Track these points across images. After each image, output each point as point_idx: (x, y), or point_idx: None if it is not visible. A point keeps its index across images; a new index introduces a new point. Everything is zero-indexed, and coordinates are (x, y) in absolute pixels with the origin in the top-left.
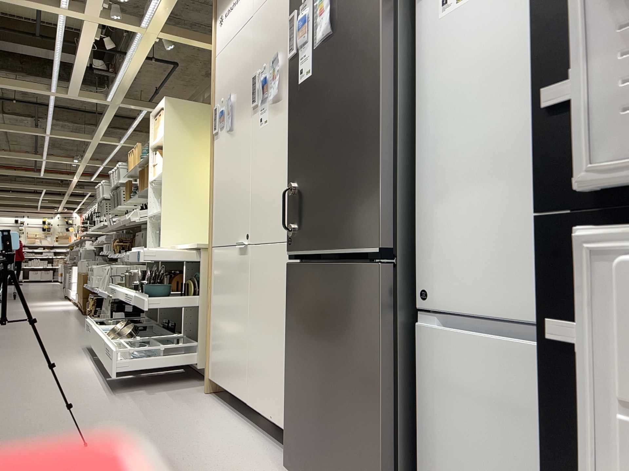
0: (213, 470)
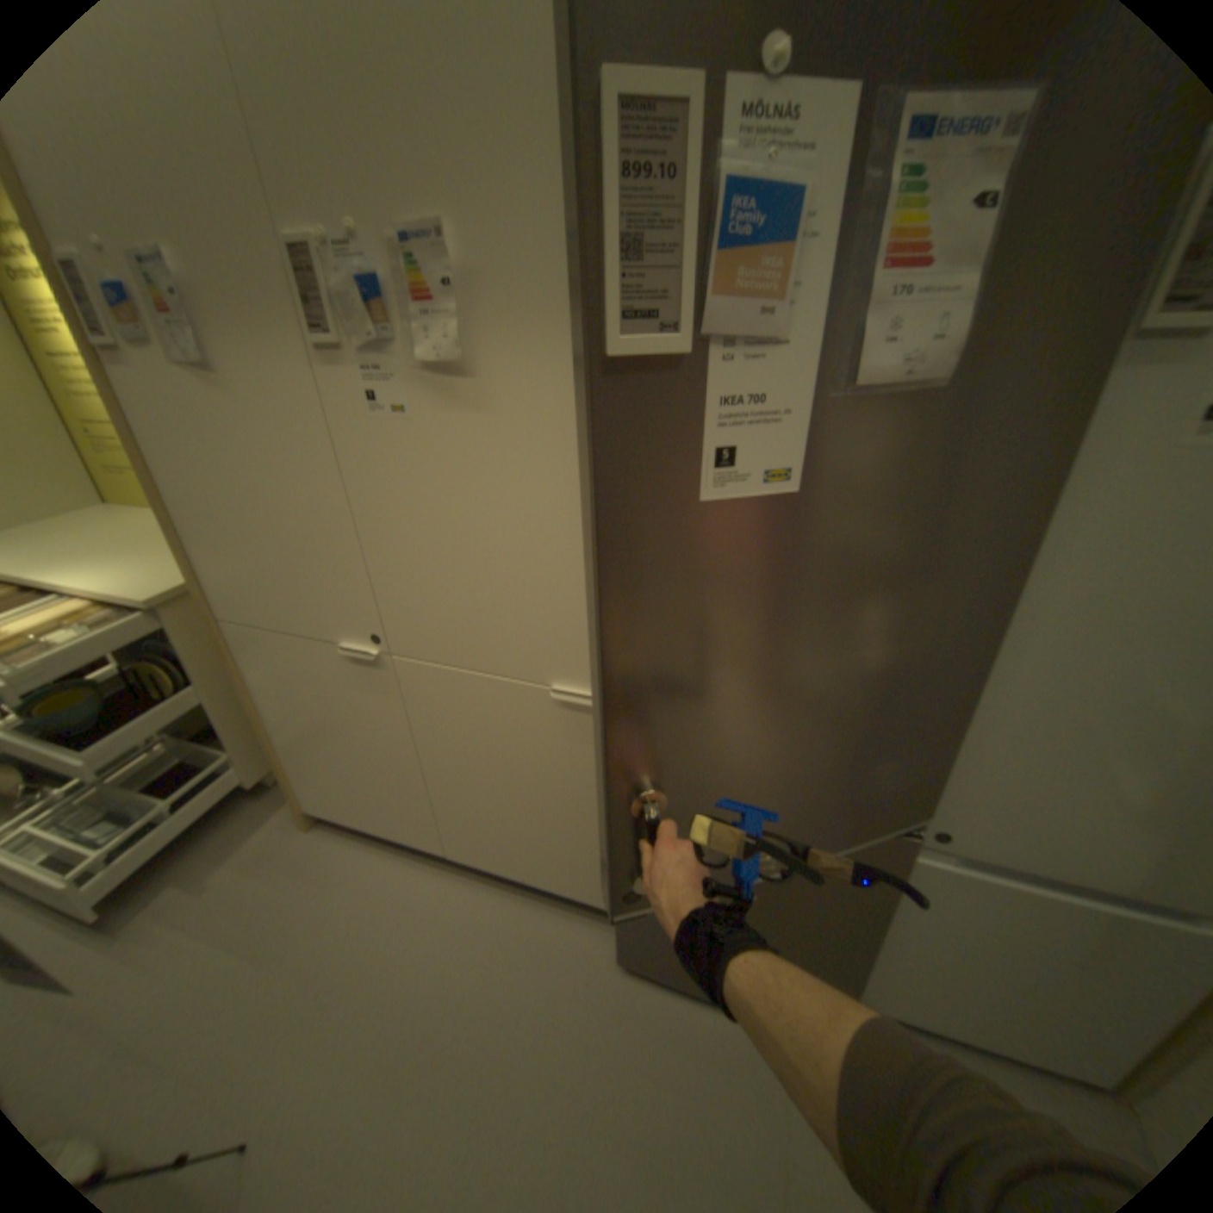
0: (518, 1023)
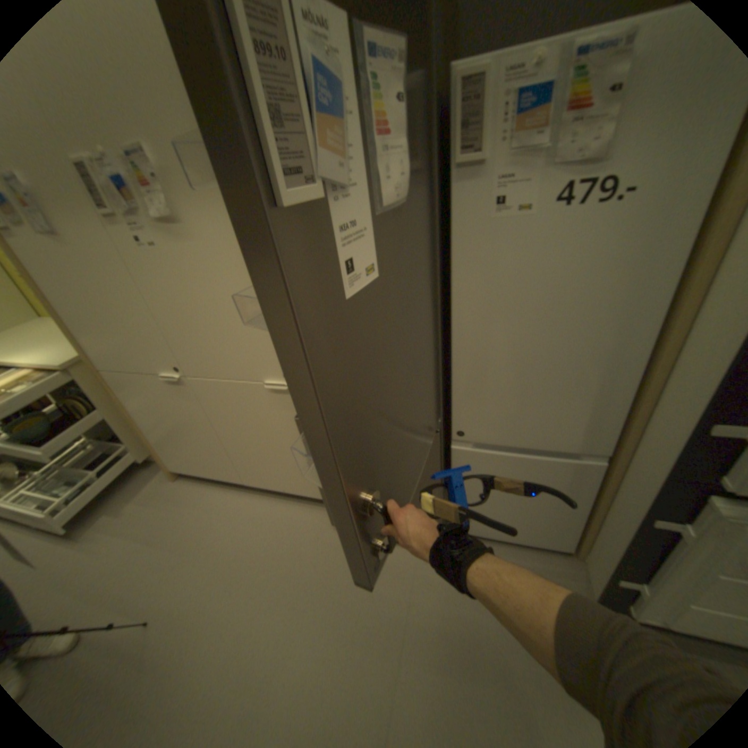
0: (280, 557)
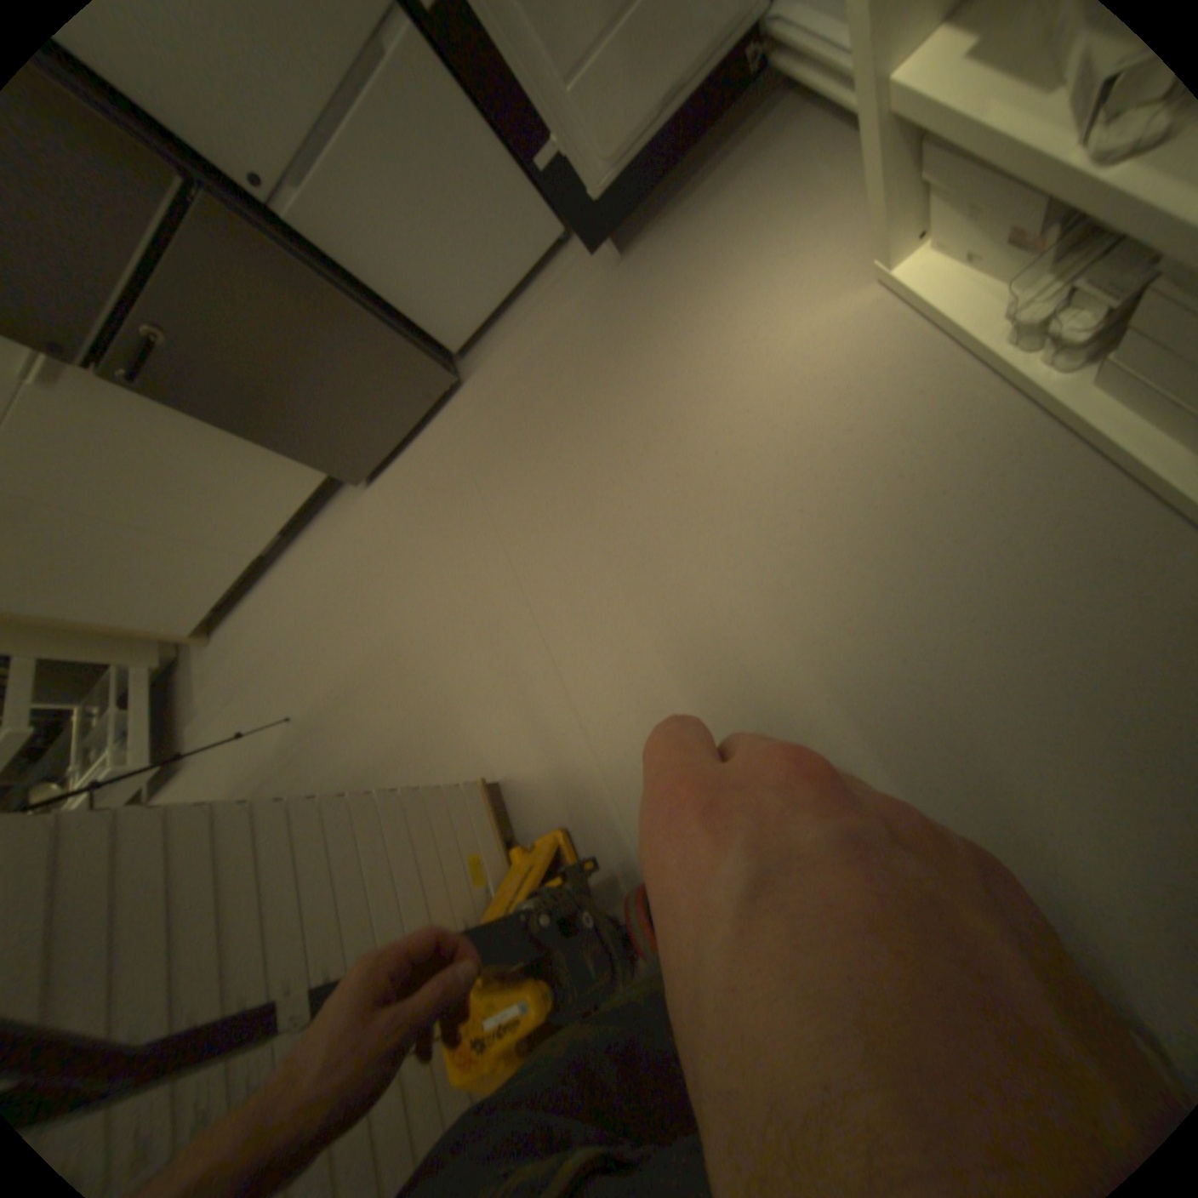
0: (345, 561)
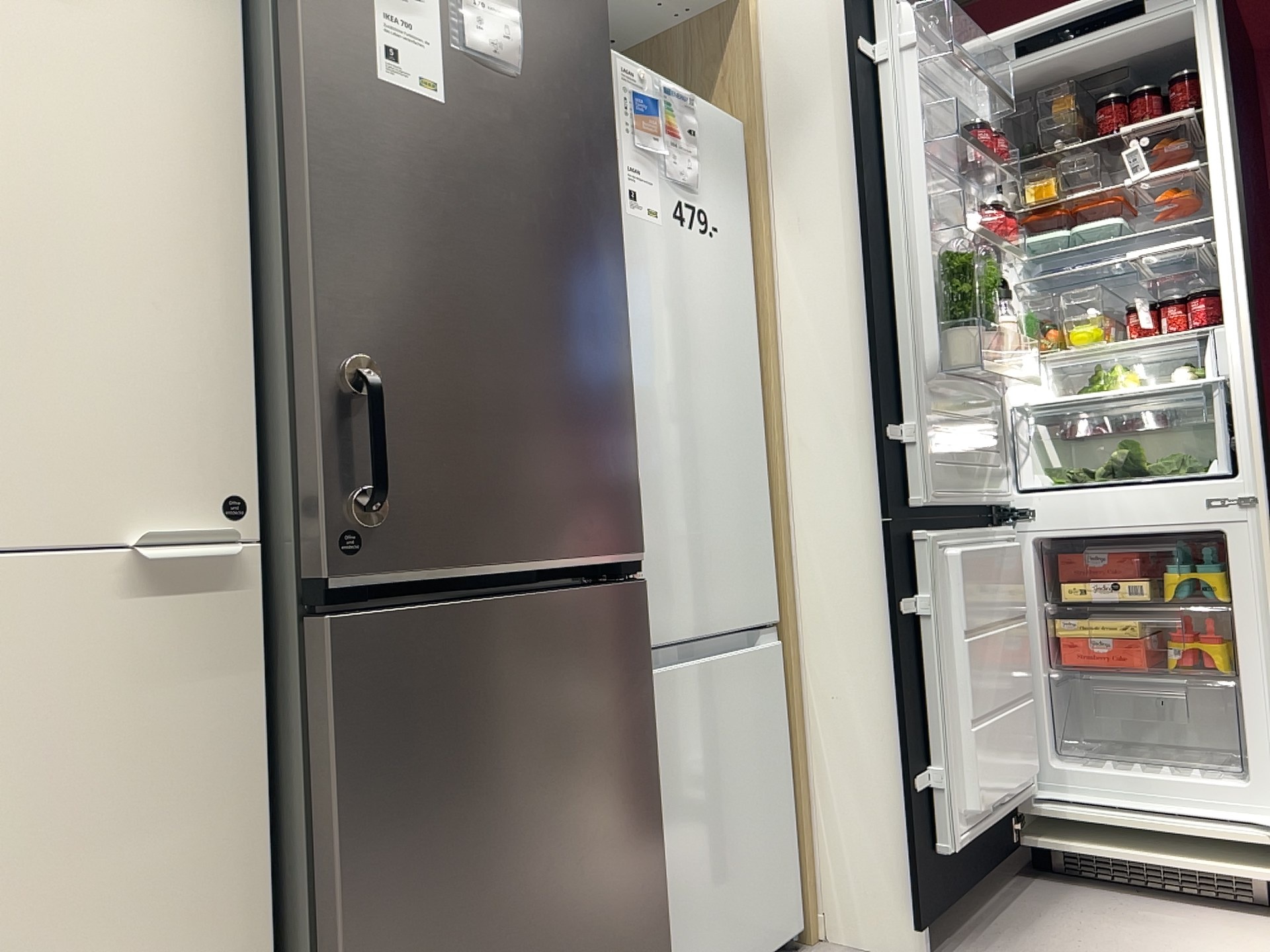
0: None
